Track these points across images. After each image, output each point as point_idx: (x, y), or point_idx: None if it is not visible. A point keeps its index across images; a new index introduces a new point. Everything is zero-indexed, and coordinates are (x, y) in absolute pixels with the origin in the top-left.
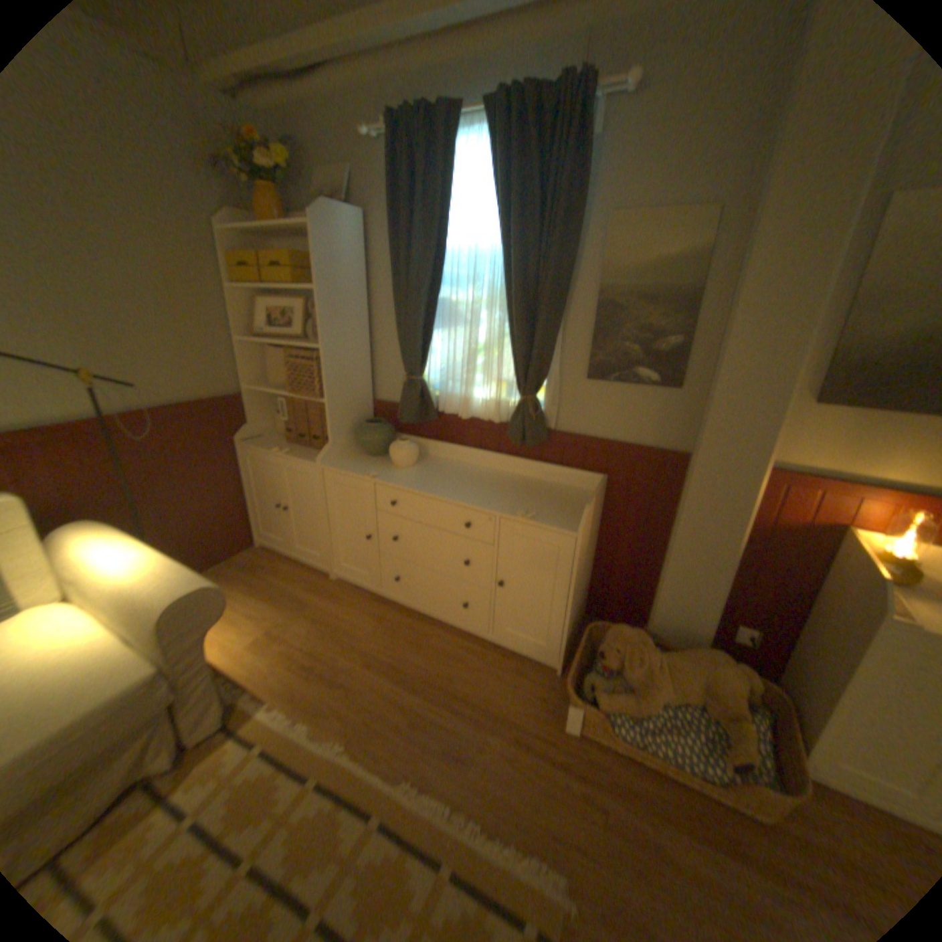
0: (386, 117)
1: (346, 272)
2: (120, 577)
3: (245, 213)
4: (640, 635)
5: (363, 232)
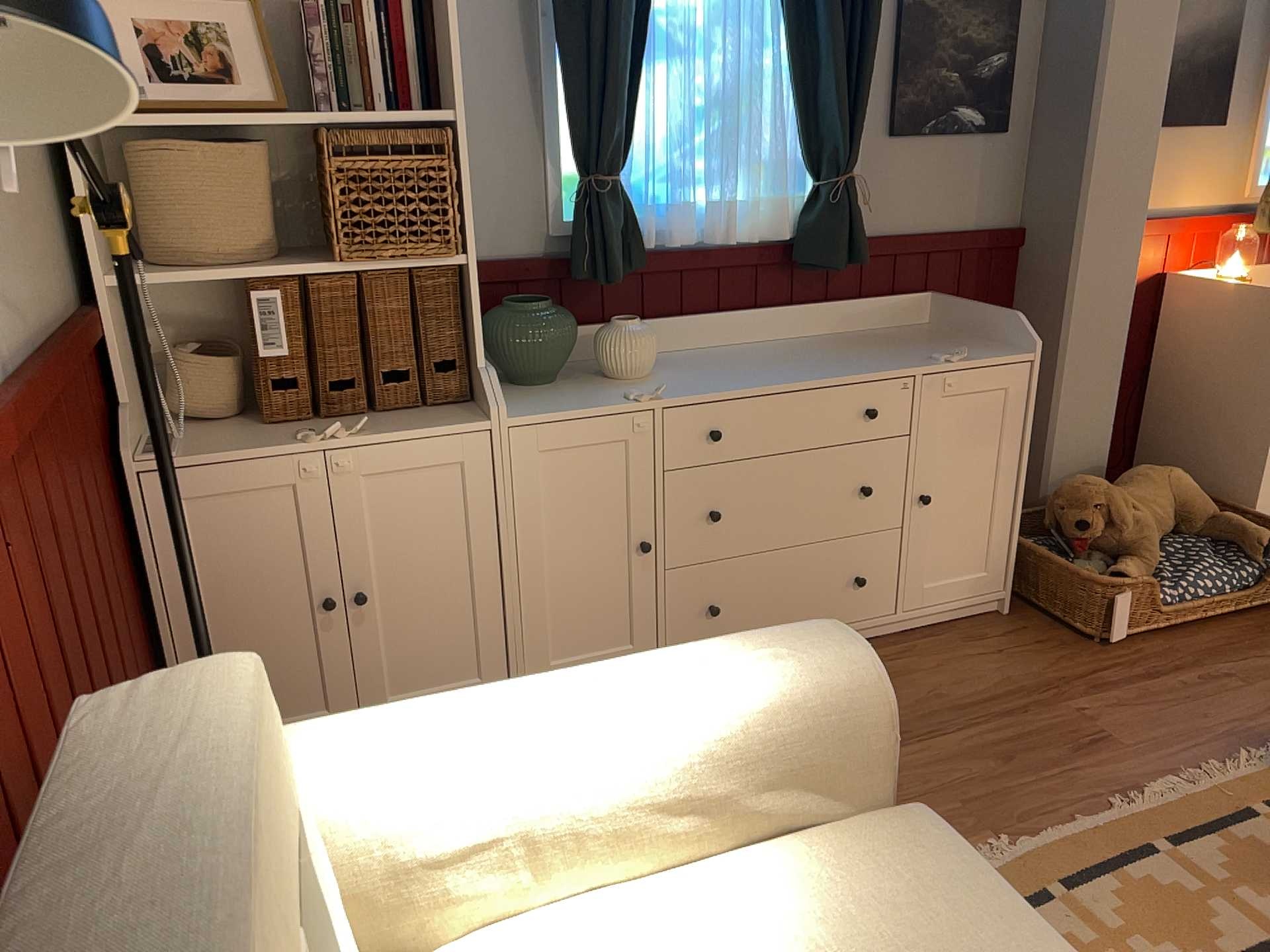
0: None
1: None
2: (672, 714)
3: None
4: (1098, 481)
5: None
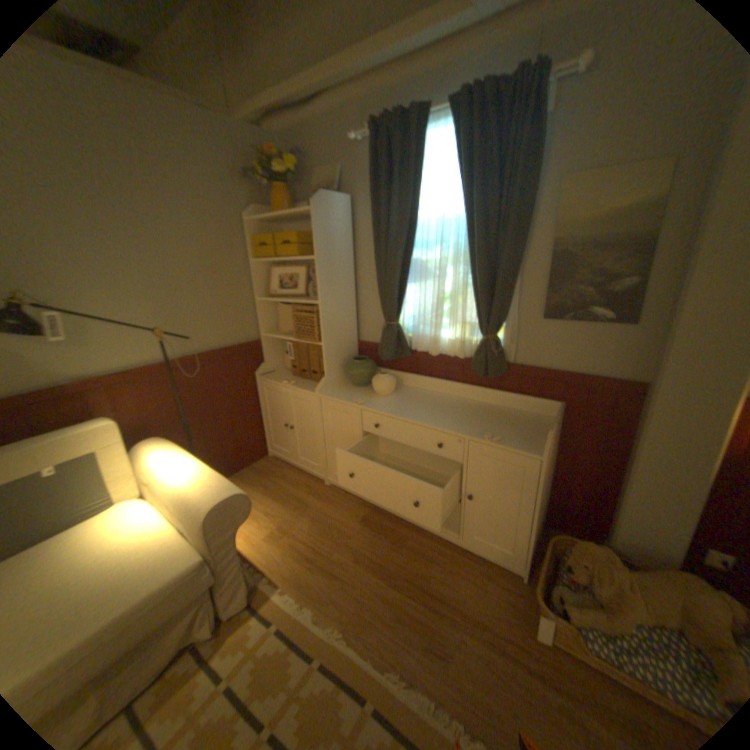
0: (368, 123)
1: (337, 244)
2: (176, 484)
3: (264, 207)
4: (607, 554)
5: (350, 212)
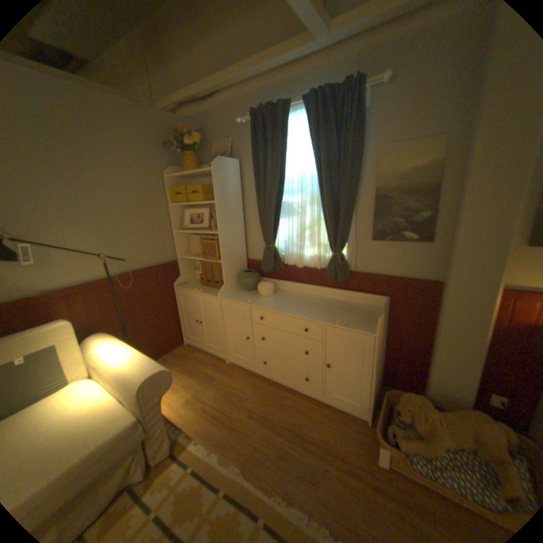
0: (250, 113)
1: (231, 193)
2: (117, 366)
3: (179, 168)
4: (423, 401)
5: (239, 171)
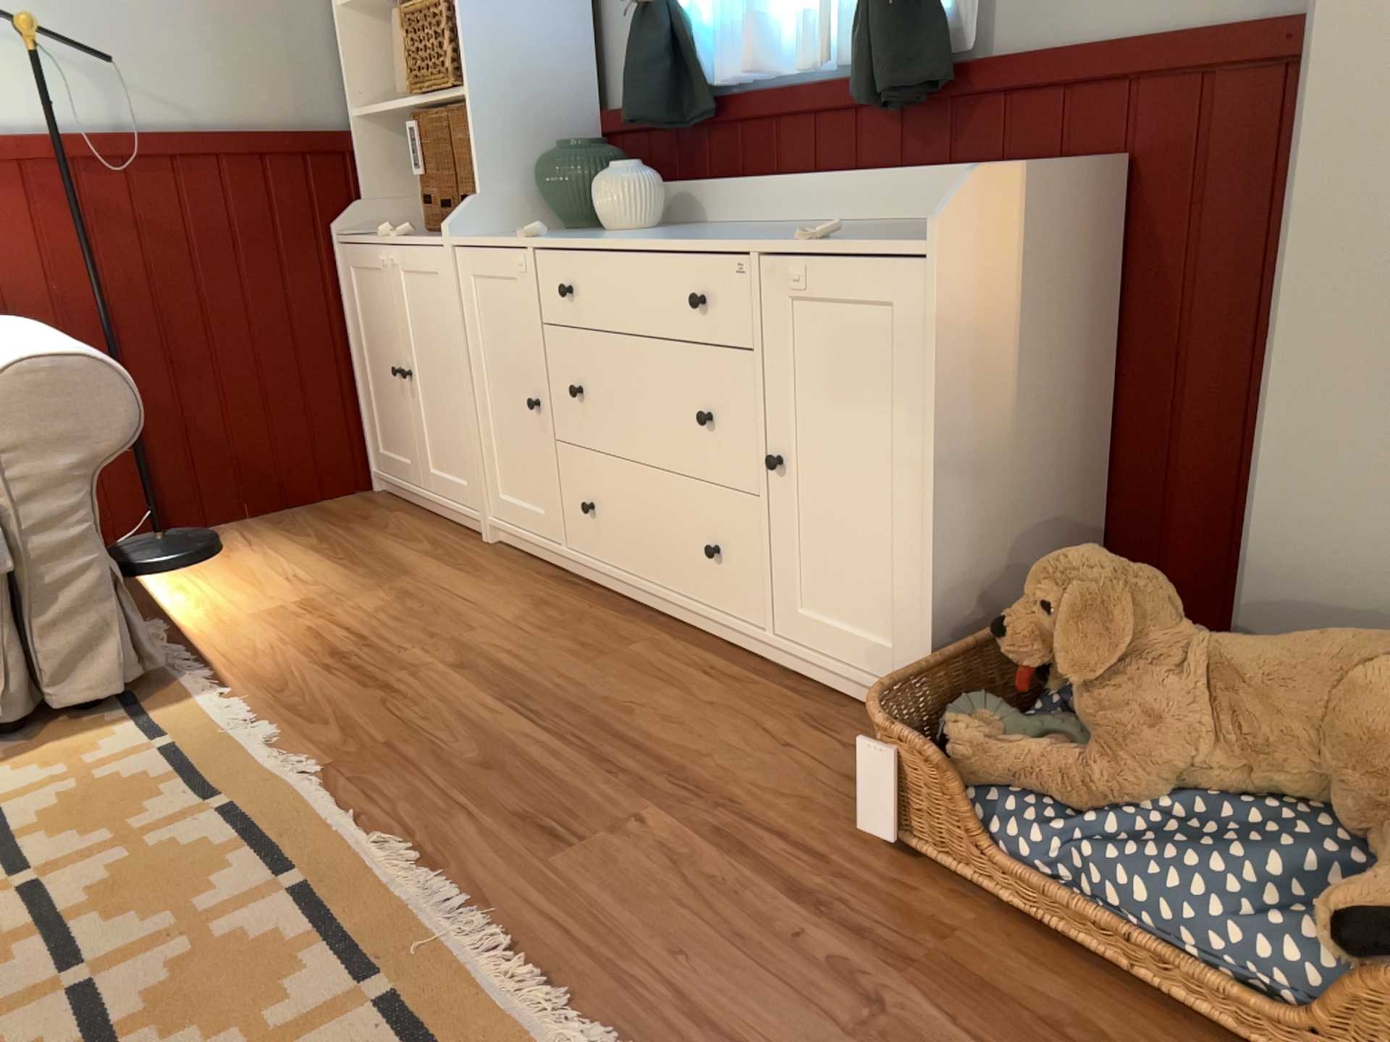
0: None
1: None
2: None
3: None
4: (1125, 570)
5: None
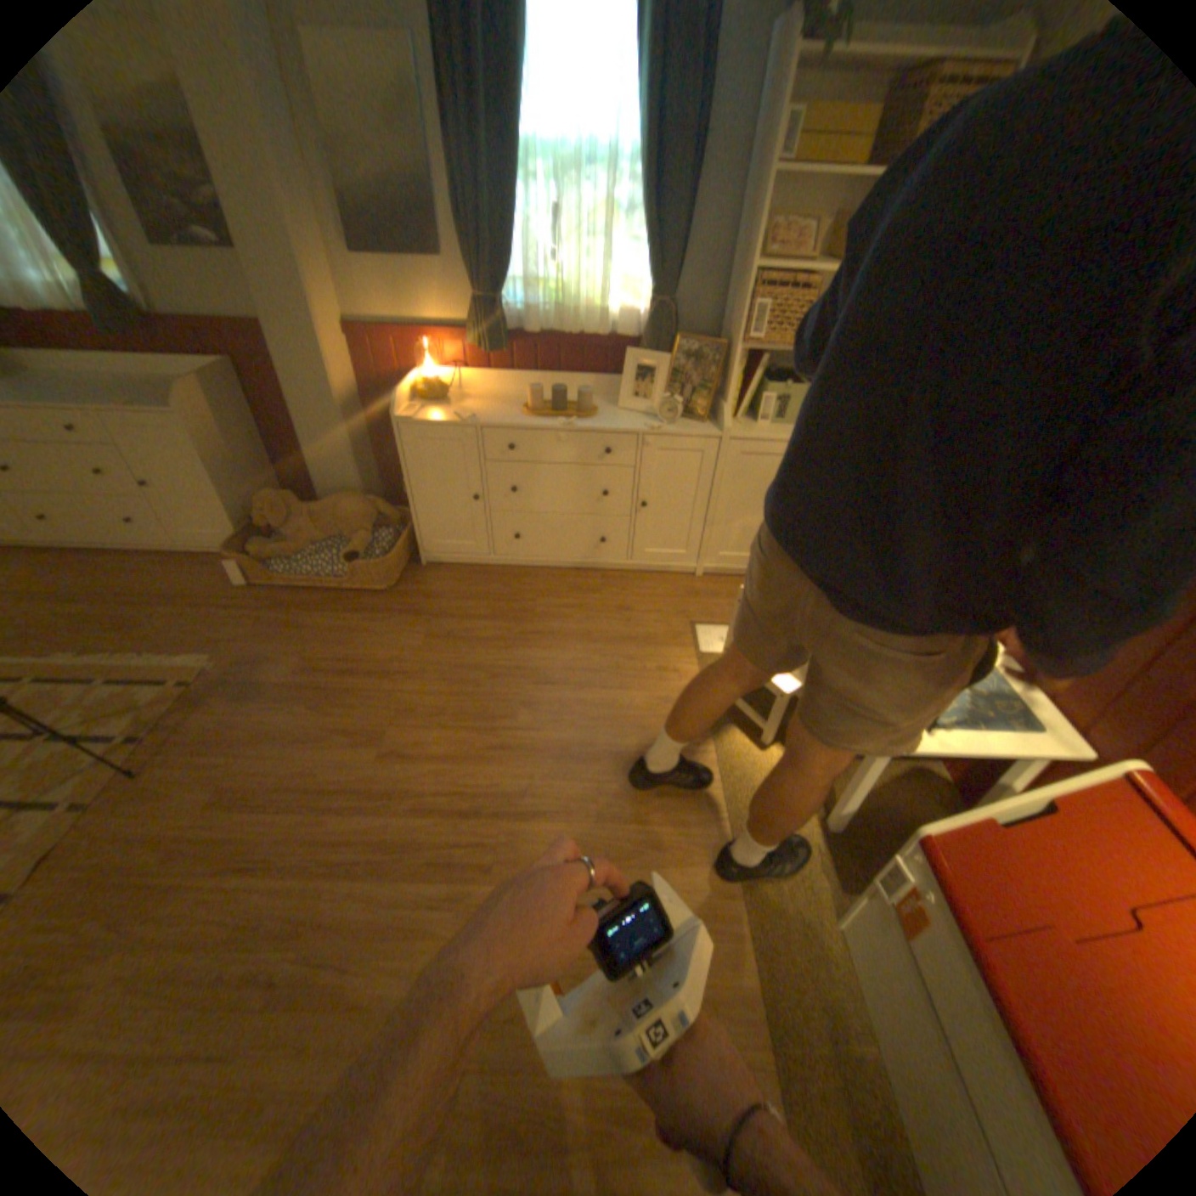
0: None
1: None
2: None
3: None
4: (278, 496)
5: None
